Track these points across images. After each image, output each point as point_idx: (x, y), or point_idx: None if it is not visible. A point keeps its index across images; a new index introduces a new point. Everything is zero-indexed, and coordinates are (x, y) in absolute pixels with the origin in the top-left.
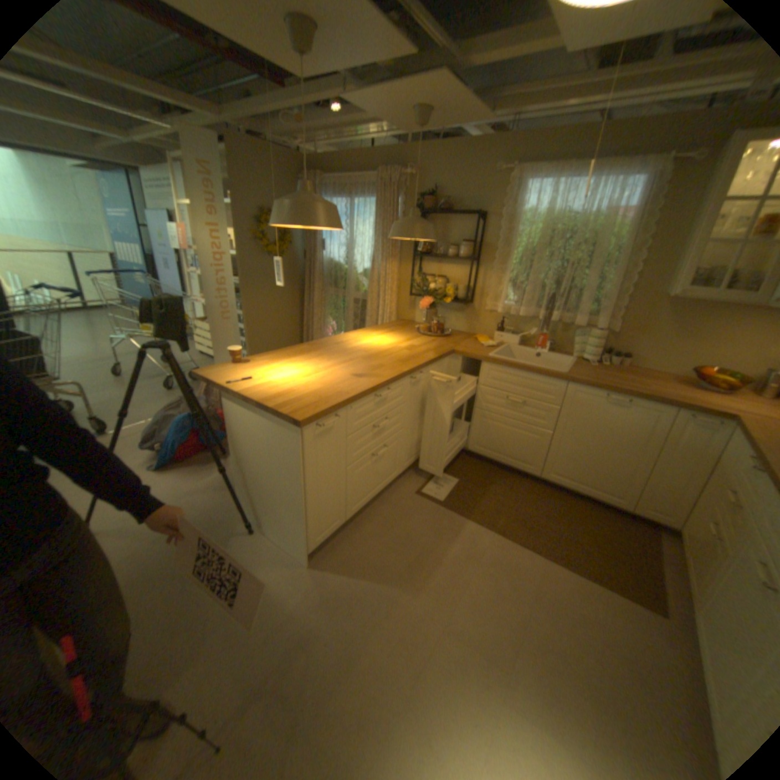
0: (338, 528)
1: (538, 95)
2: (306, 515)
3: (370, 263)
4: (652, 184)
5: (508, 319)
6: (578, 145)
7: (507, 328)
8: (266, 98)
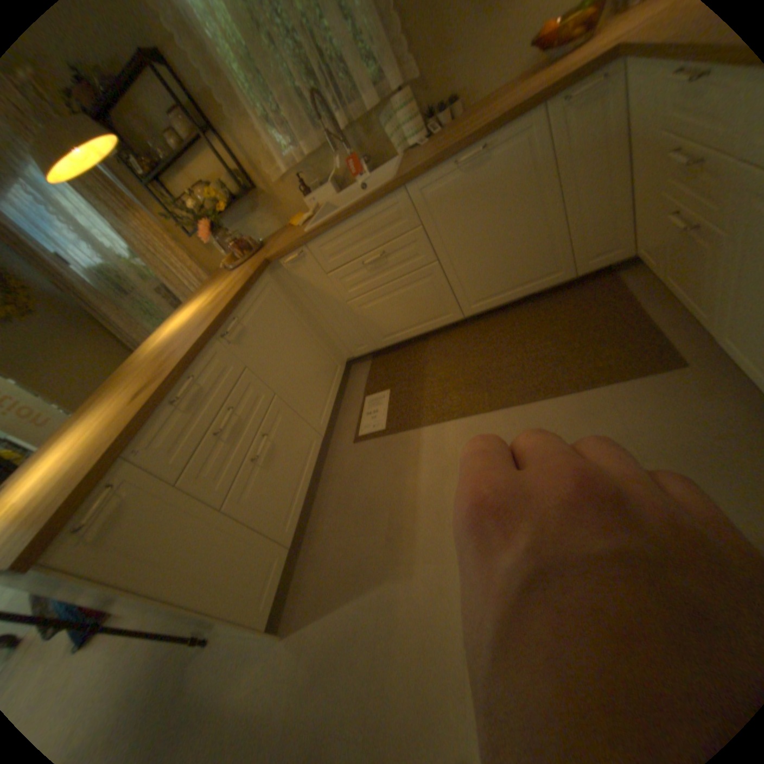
0: (285, 563)
1: None
2: (207, 612)
3: (119, 236)
4: None
5: (305, 172)
6: None
7: (312, 184)
8: None
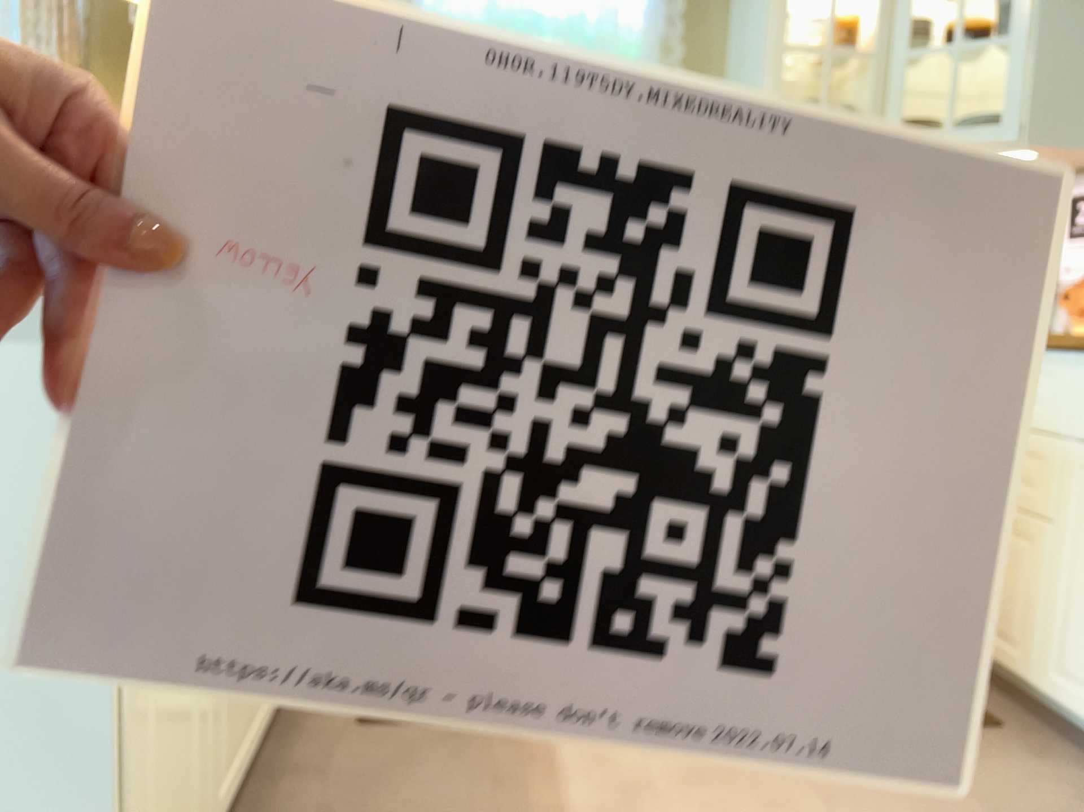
0: None
1: None
2: None
3: None
4: None
5: None
6: None
7: None
8: None
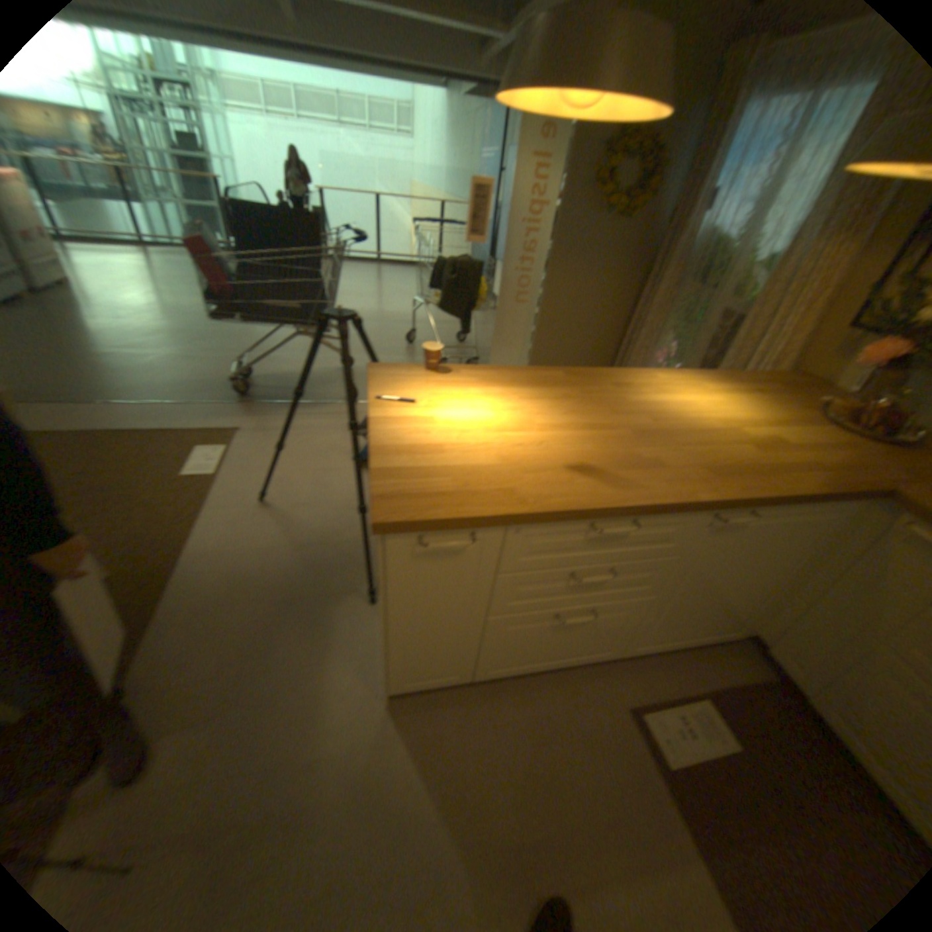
0: (454, 686)
1: None
2: (385, 654)
3: (790, 239)
4: None
5: None
6: None
7: None
8: None
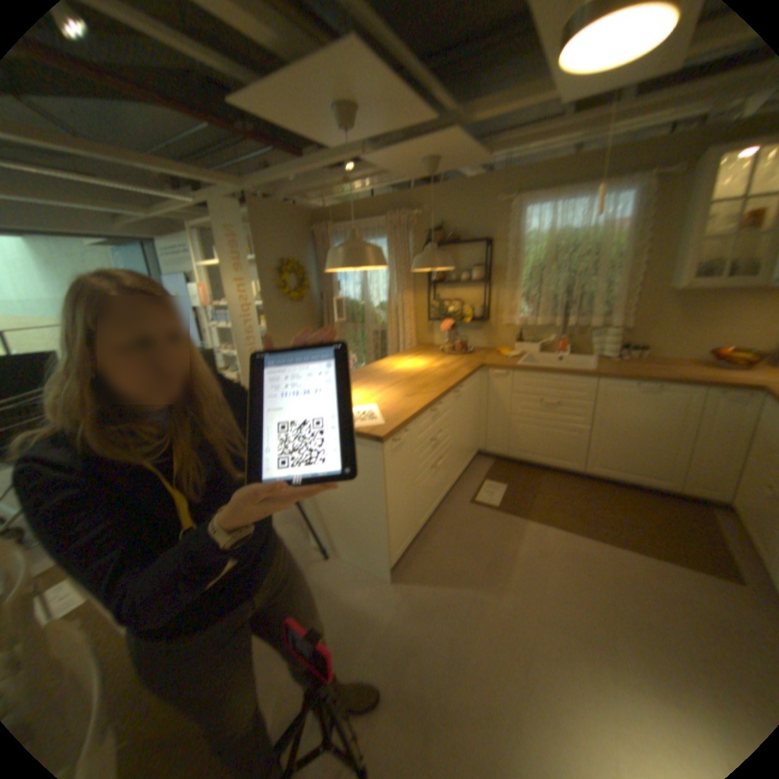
0: (411, 541)
1: (528, 136)
2: (388, 528)
3: (387, 295)
4: (641, 197)
5: (526, 329)
6: (569, 172)
7: (527, 337)
8: (286, 165)
